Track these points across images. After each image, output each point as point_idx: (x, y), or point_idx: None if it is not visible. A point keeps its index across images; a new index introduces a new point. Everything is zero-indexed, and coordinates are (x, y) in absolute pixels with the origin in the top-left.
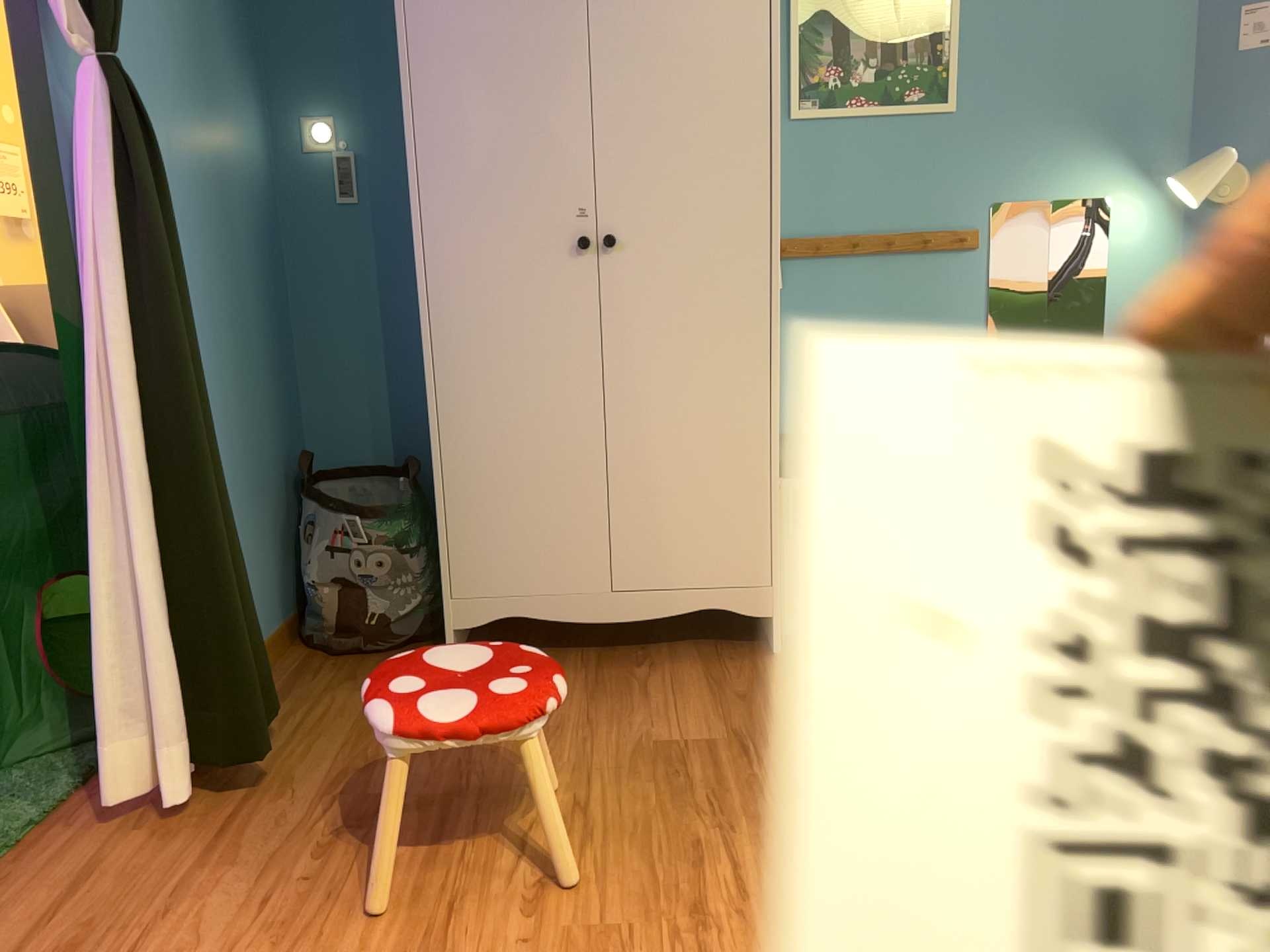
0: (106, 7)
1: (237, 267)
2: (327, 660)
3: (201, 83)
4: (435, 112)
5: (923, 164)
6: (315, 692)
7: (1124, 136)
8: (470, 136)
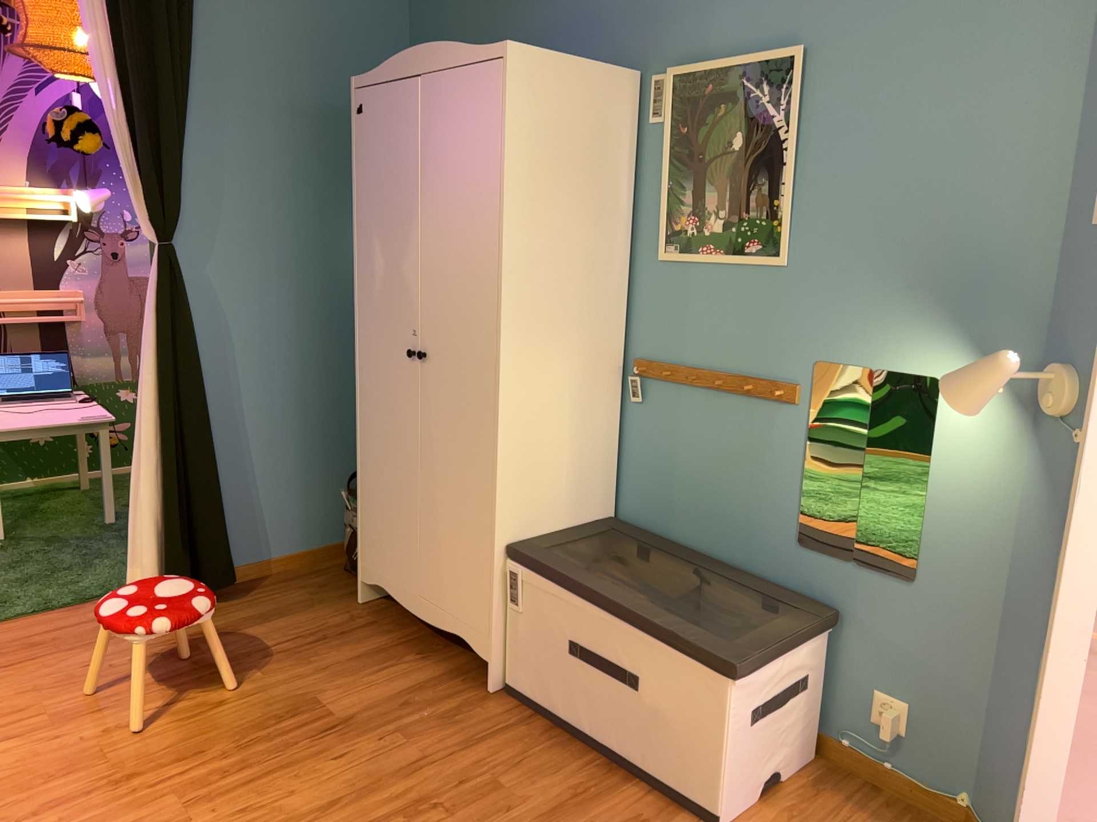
0: (162, 217)
1: (335, 327)
2: (332, 572)
3: (317, 224)
4: (364, 255)
5: (757, 312)
6: (293, 586)
7: (962, 310)
8: (375, 272)
